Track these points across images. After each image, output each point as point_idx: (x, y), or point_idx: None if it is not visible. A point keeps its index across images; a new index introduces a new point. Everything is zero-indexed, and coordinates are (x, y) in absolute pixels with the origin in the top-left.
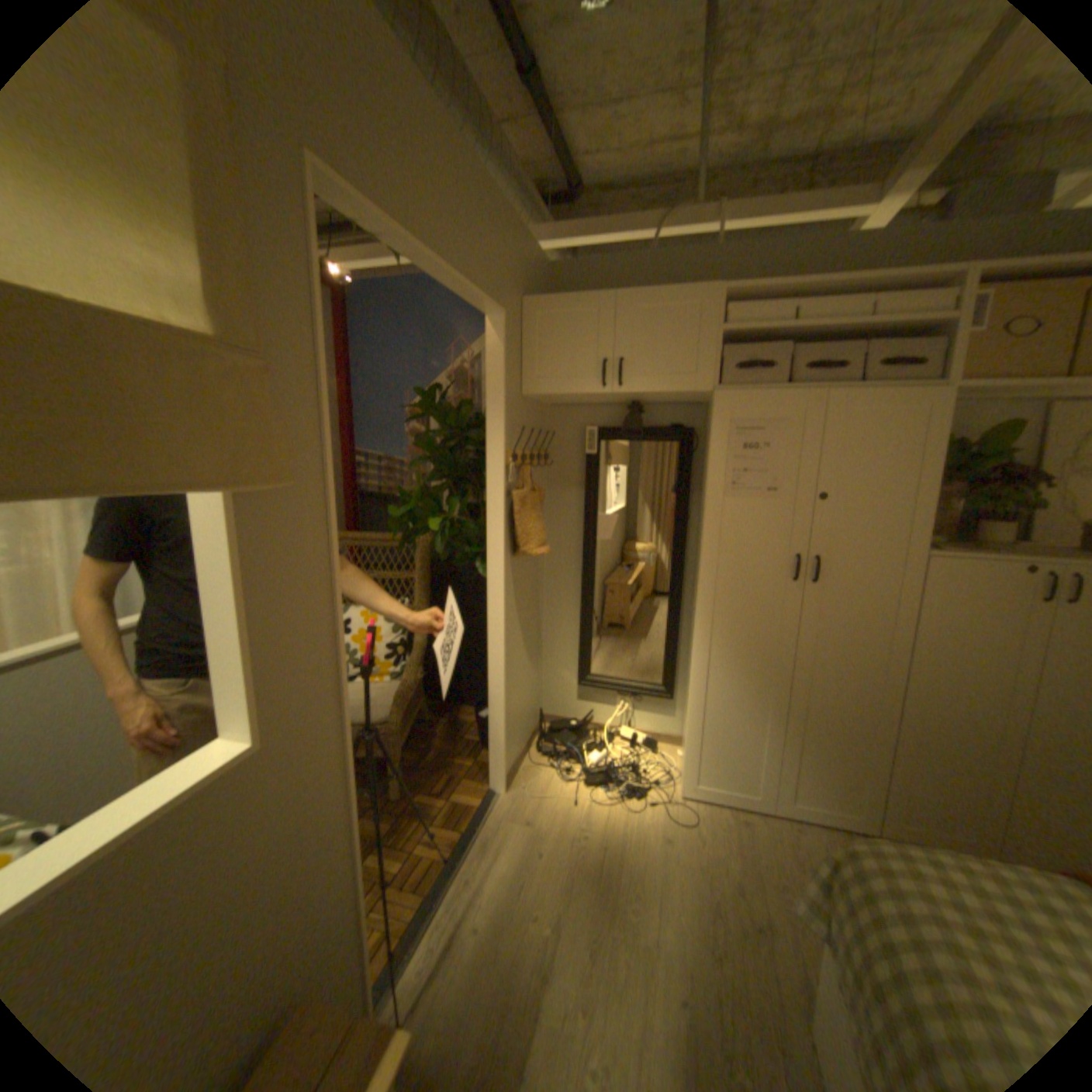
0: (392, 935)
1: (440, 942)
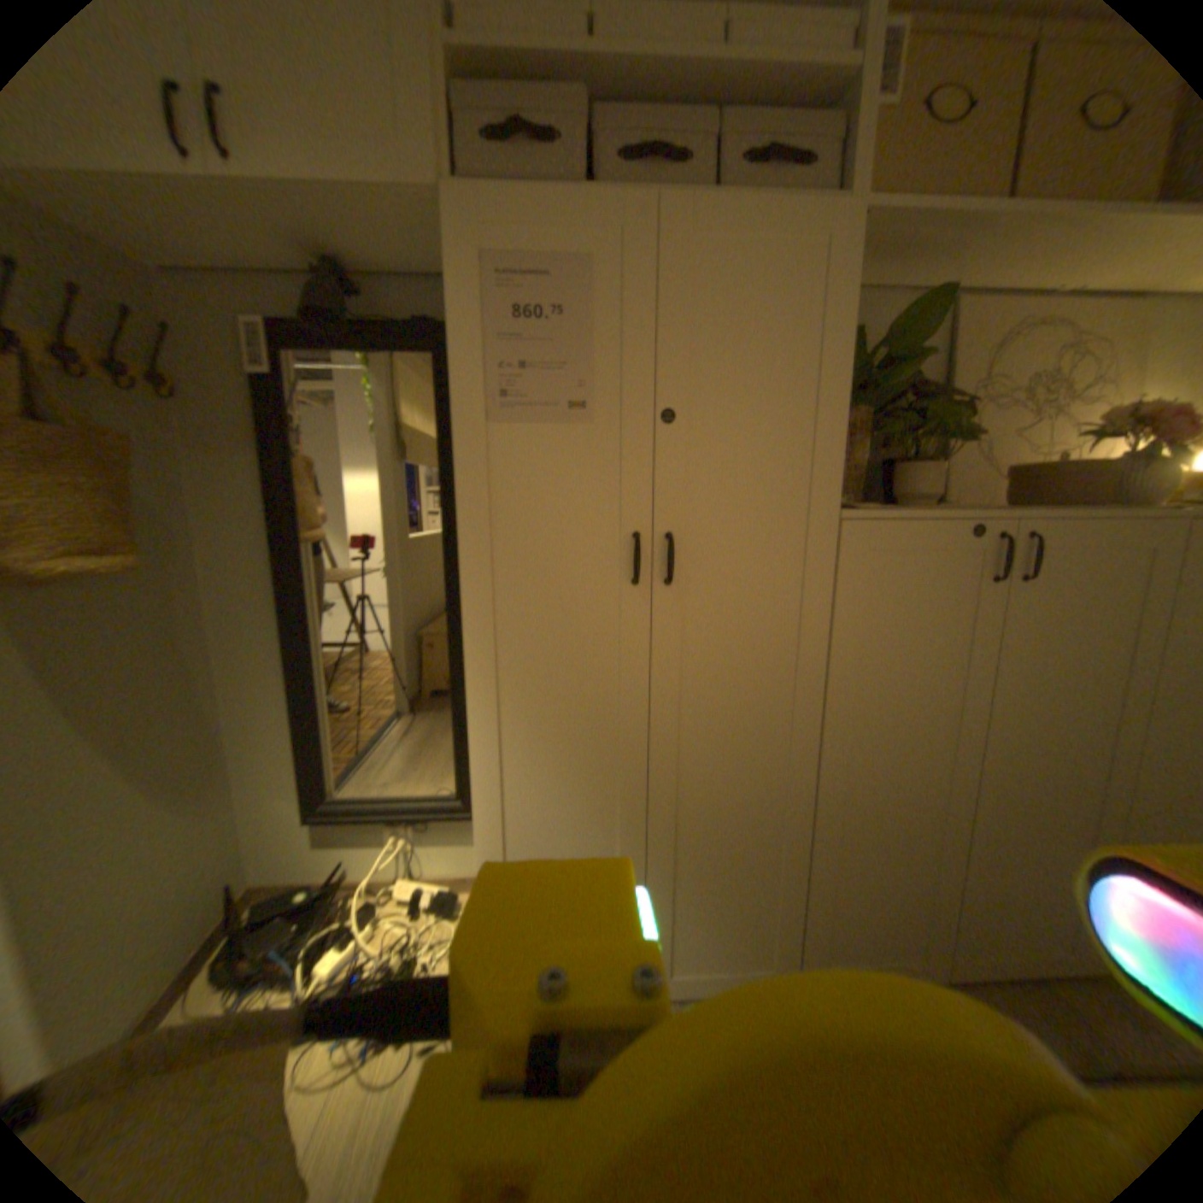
0: None
1: None
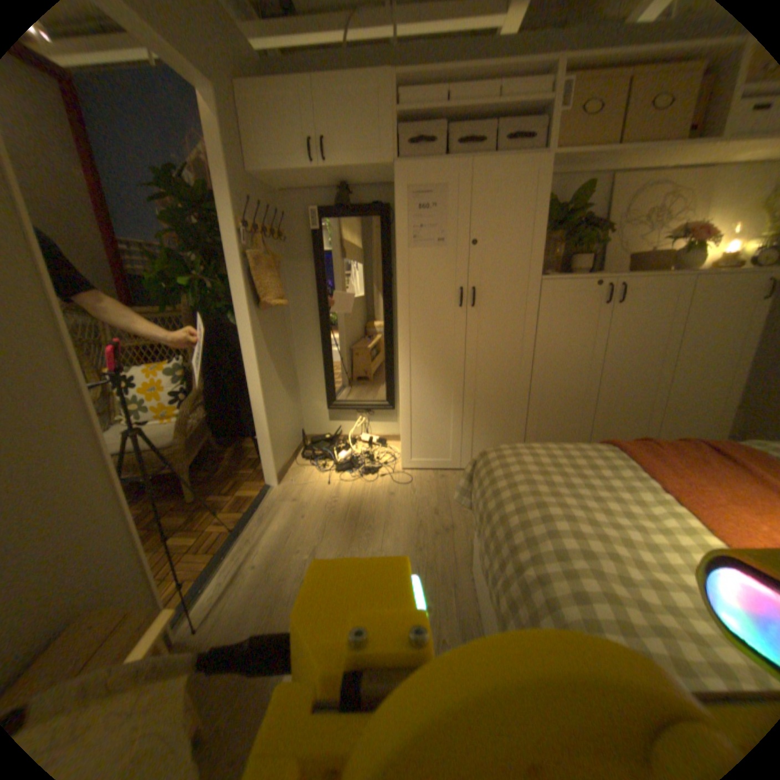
0: (188, 577)
1: (226, 574)
